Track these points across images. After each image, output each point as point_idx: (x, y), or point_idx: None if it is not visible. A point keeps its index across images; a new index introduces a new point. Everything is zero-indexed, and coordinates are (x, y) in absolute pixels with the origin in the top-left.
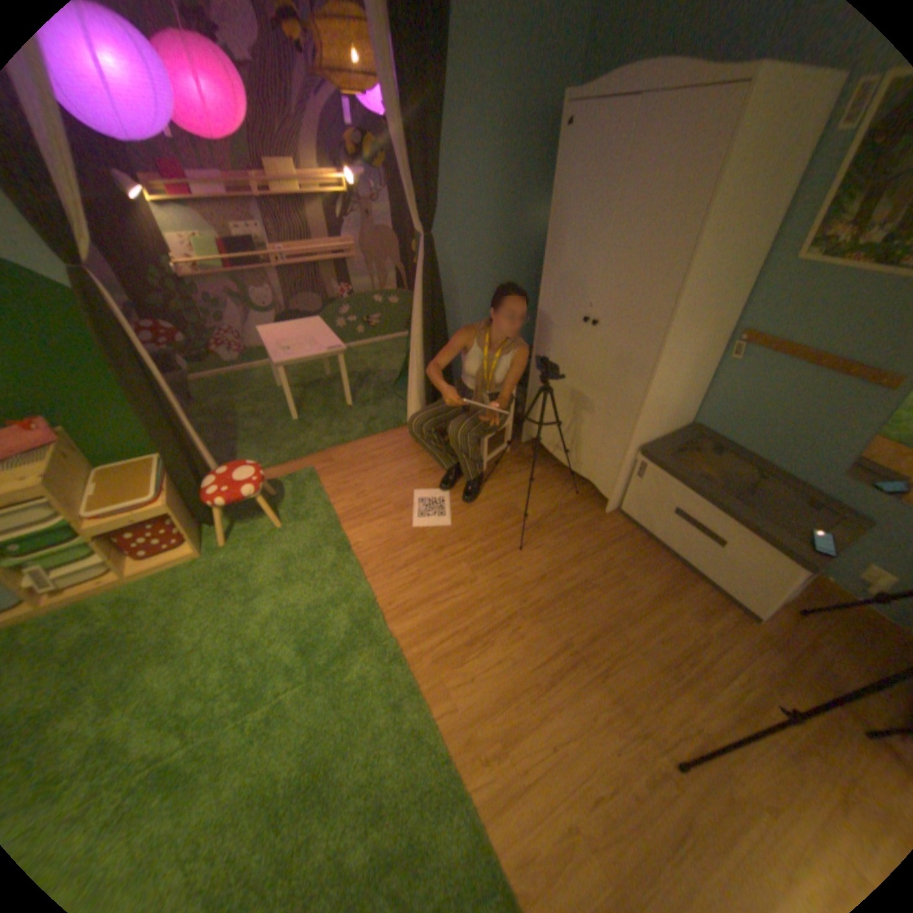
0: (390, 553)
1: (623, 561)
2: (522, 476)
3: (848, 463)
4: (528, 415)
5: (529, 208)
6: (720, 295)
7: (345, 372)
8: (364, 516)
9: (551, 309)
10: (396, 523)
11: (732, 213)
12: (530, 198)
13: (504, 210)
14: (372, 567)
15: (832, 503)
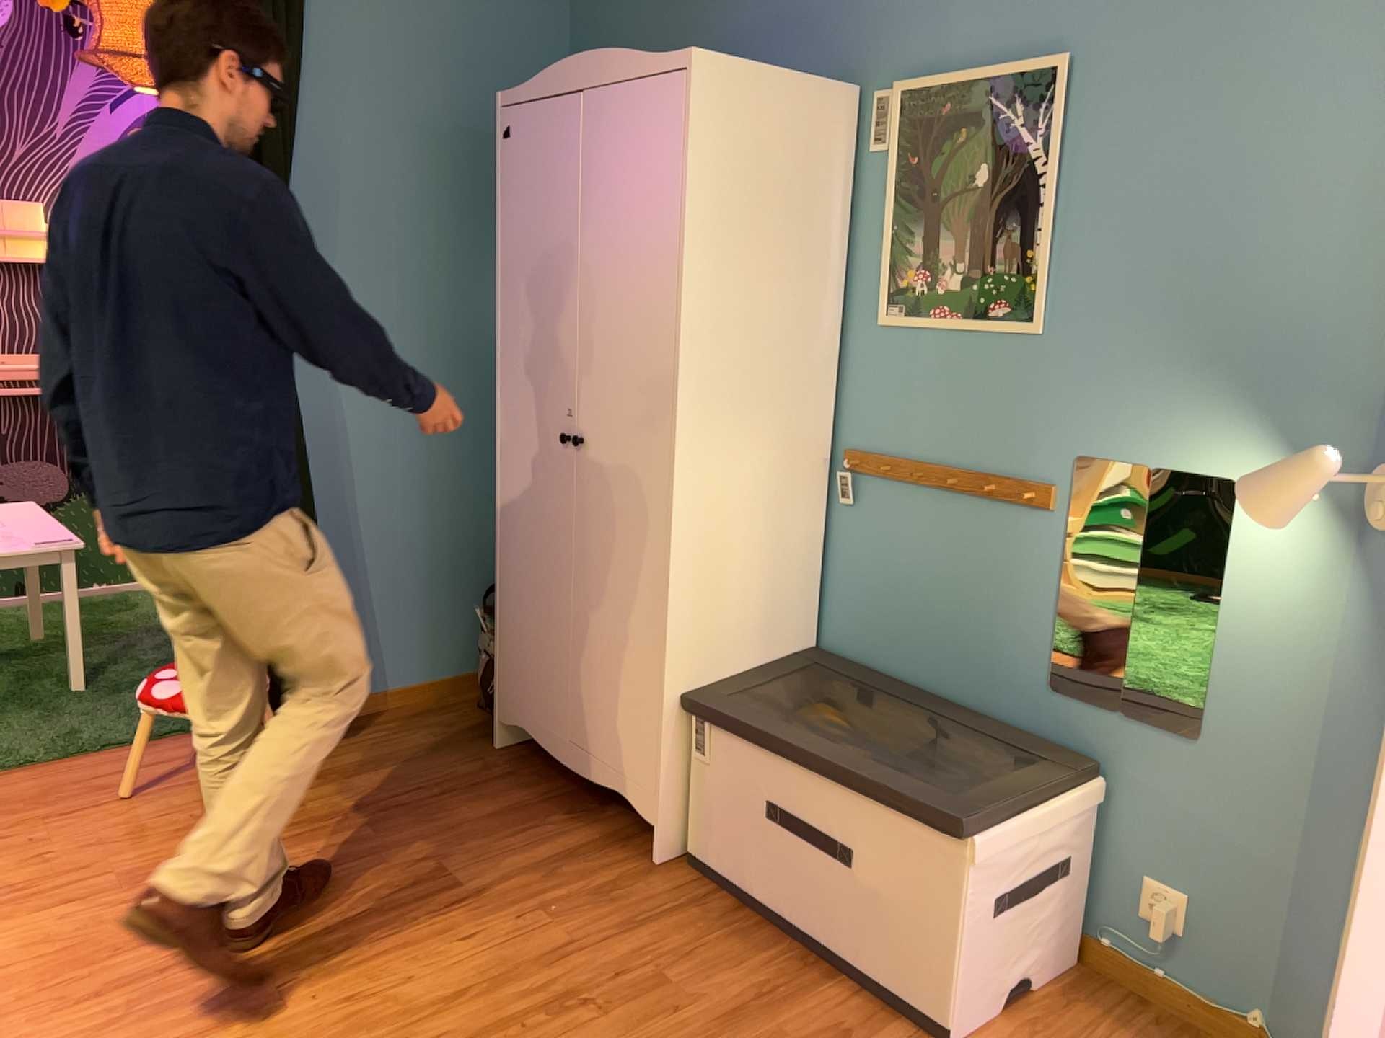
0: (68, 972)
1: (674, 949)
2: (477, 806)
3: (1045, 661)
4: (501, 669)
5: (492, 278)
6: (770, 376)
7: (78, 602)
8: (28, 899)
9: (515, 430)
10: (113, 910)
11: (731, 238)
12: (492, 262)
13: (440, 276)
14: (5, 1002)
15: (1047, 749)
